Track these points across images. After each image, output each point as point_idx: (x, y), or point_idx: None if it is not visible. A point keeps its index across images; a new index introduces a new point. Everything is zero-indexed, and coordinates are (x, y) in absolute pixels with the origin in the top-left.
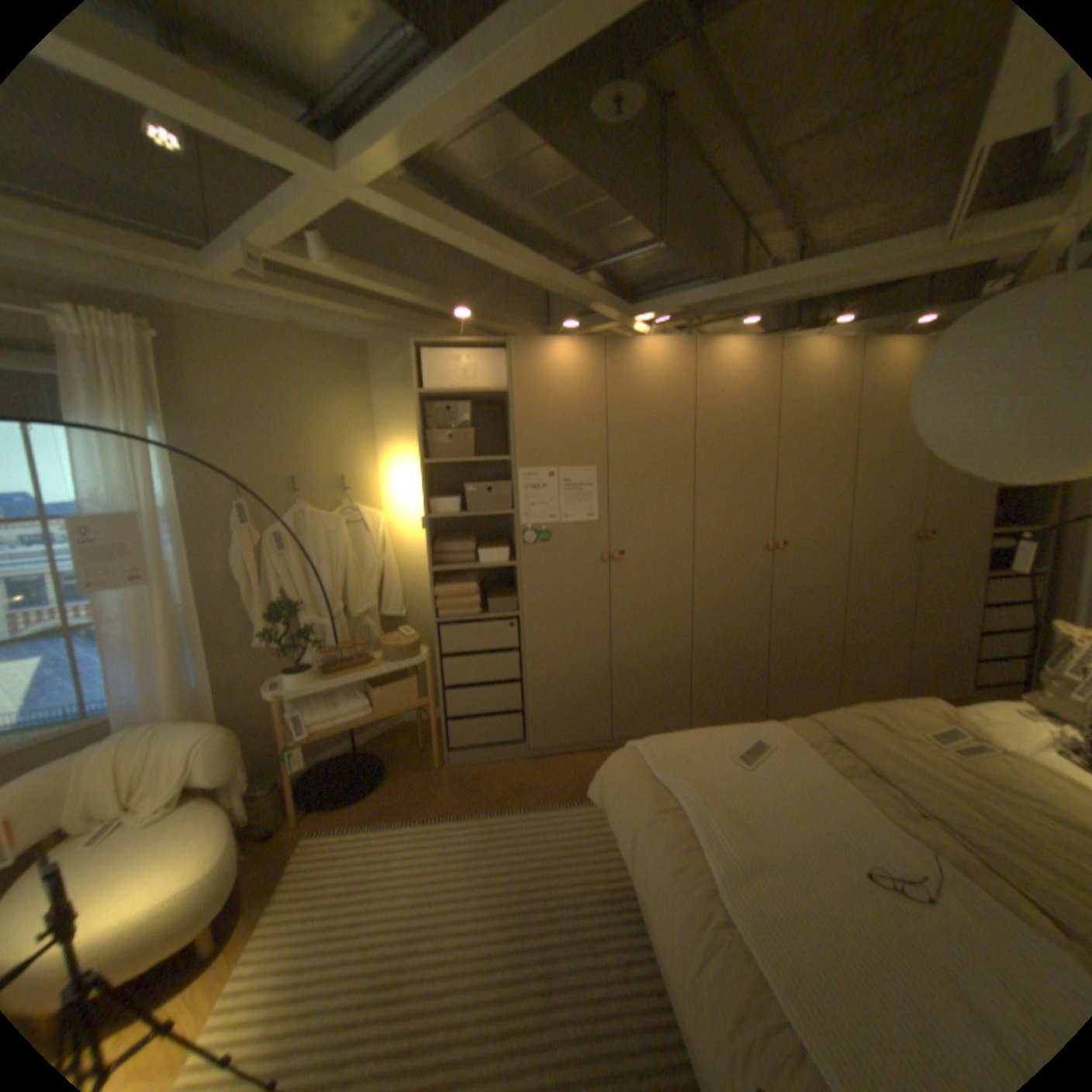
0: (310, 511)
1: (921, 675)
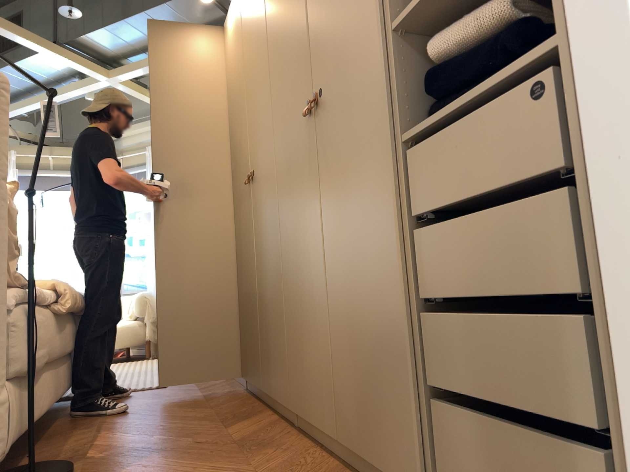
0: None
1: (340, 368)
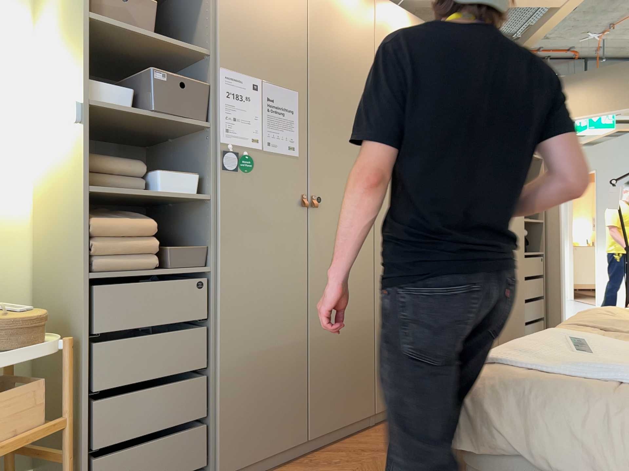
0: None
1: None
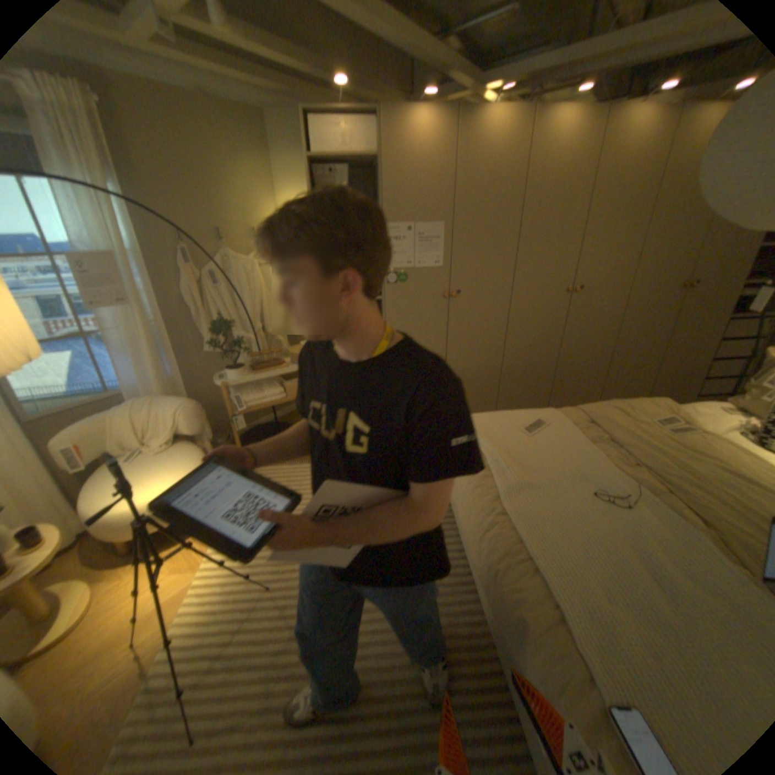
0: (232, 255)
1: (660, 386)
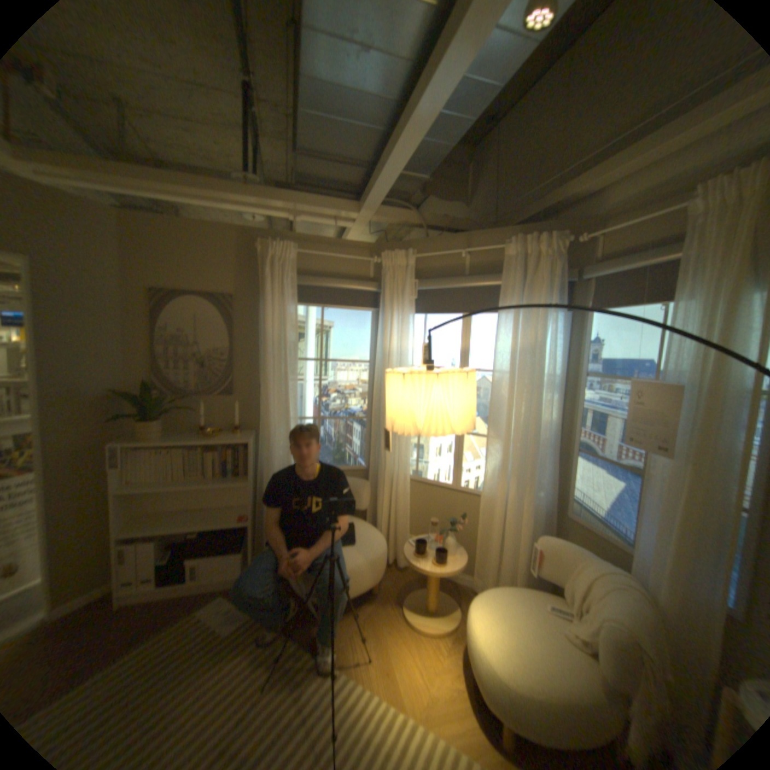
0: None
1: None
